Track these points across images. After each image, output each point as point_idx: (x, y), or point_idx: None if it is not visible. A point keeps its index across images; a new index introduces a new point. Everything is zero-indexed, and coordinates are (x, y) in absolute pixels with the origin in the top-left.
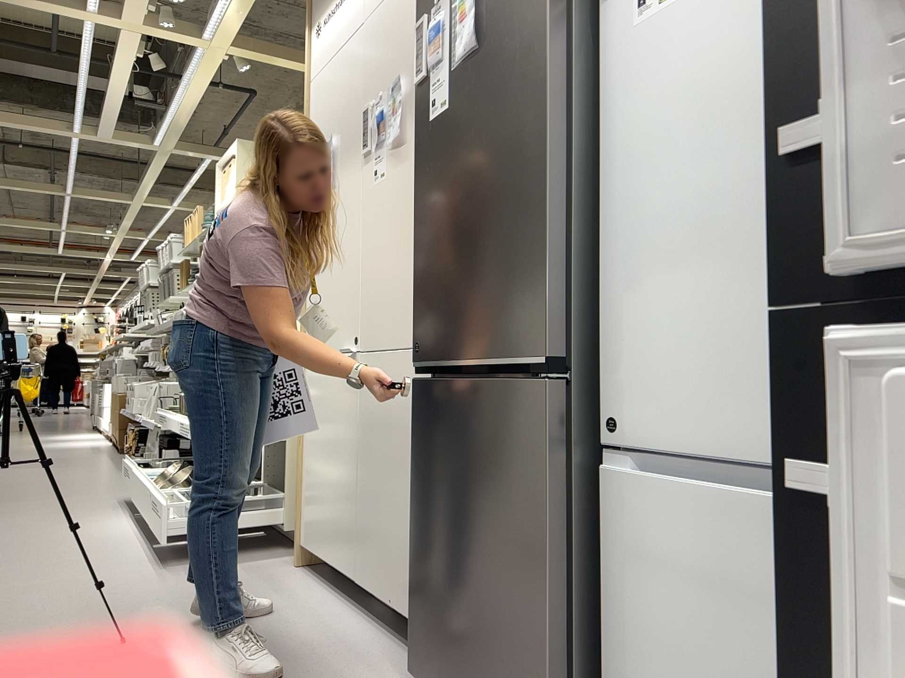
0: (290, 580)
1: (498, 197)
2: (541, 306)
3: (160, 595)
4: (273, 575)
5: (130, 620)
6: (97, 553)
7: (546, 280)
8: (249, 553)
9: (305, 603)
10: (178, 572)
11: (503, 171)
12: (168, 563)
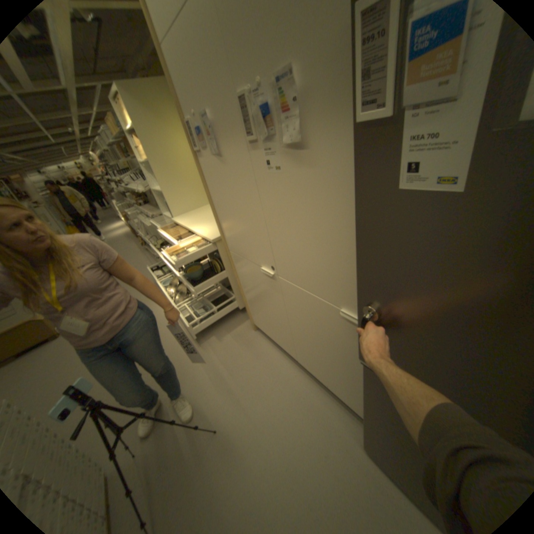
0: (257, 344)
1: None
2: None
3: (209, 374)
4: (248, 341)
5: (206, 403)
6: (166, 338)
7: None
8: (228, 322)
9: (274, 366)
10: (207, 348)
11: None
12: (199, 340)
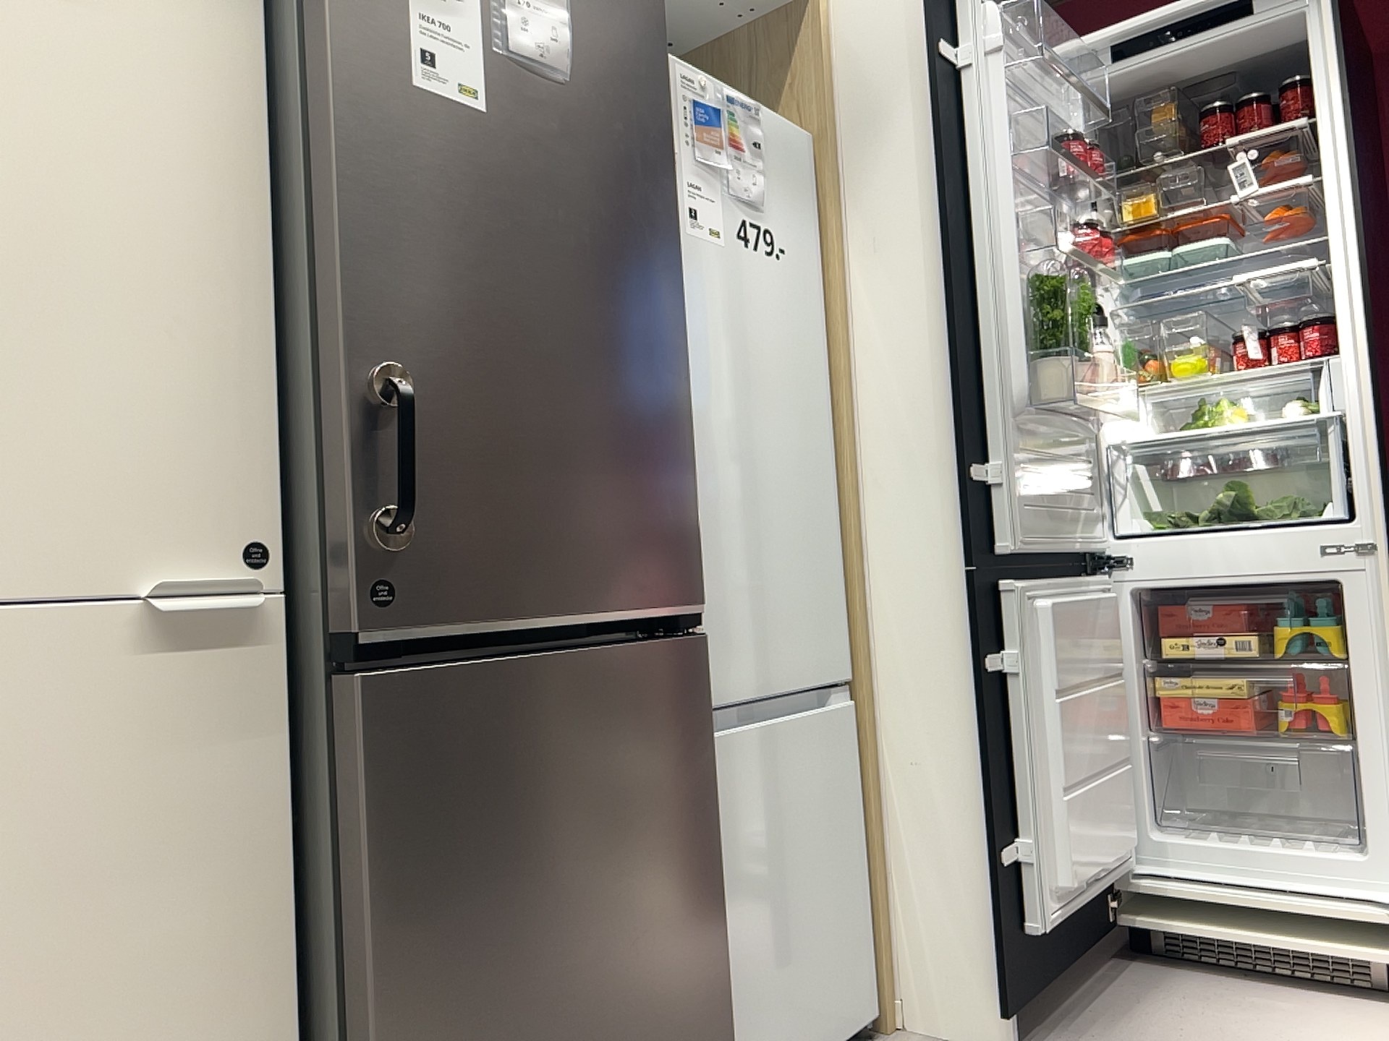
0: None
1: (616, 355)
2: (689, 534)
3: None
4: None
5: None
6: None
7: (693, 501)
8: None
9: None
10: None
11: (623, 320)
12: None
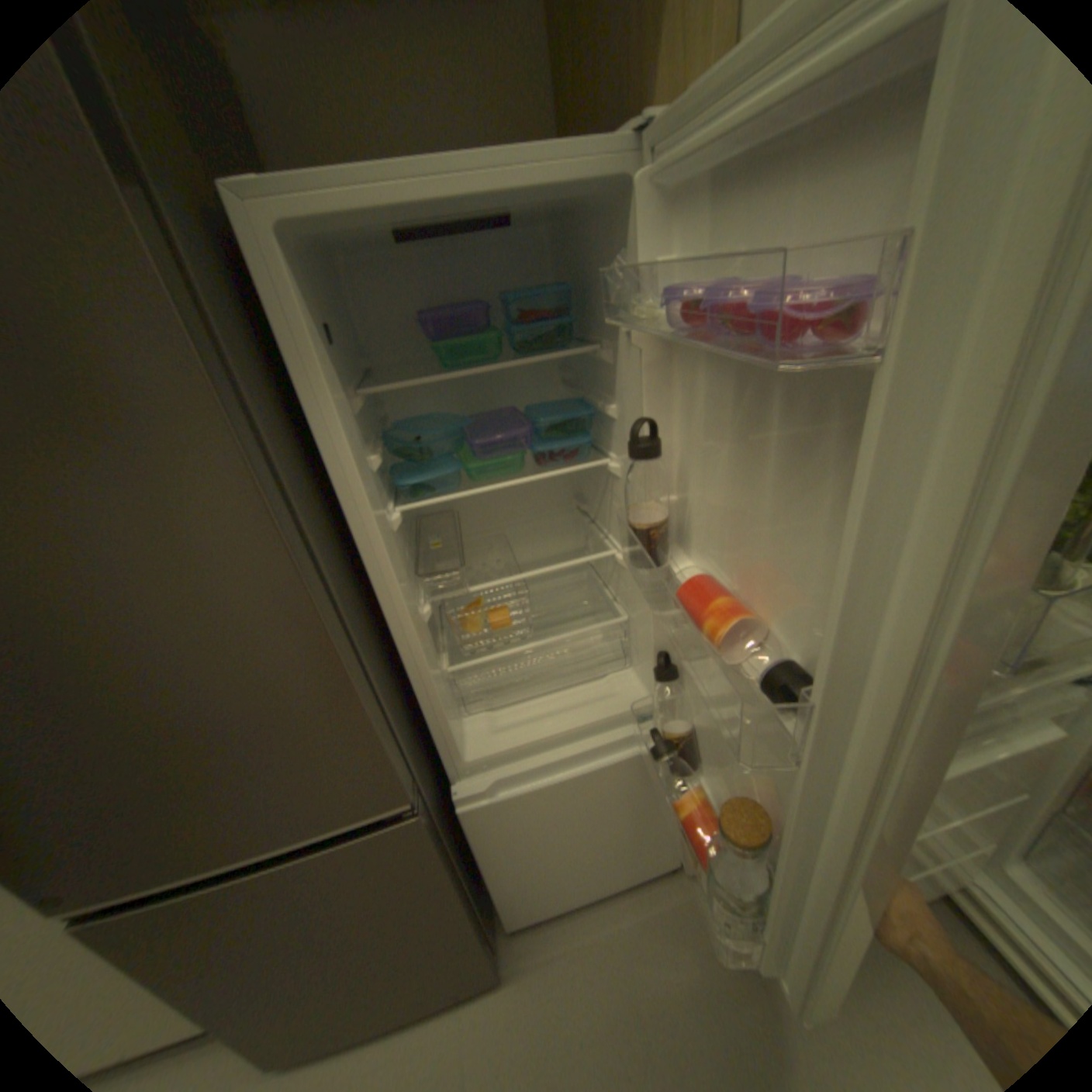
0: None
1: (208, 693)
2: (372, 772)
3: None
4: None
5: None
6: None
7: (373, 749)
8: None
9: None
10: None
11: (204, 659)
12: None
